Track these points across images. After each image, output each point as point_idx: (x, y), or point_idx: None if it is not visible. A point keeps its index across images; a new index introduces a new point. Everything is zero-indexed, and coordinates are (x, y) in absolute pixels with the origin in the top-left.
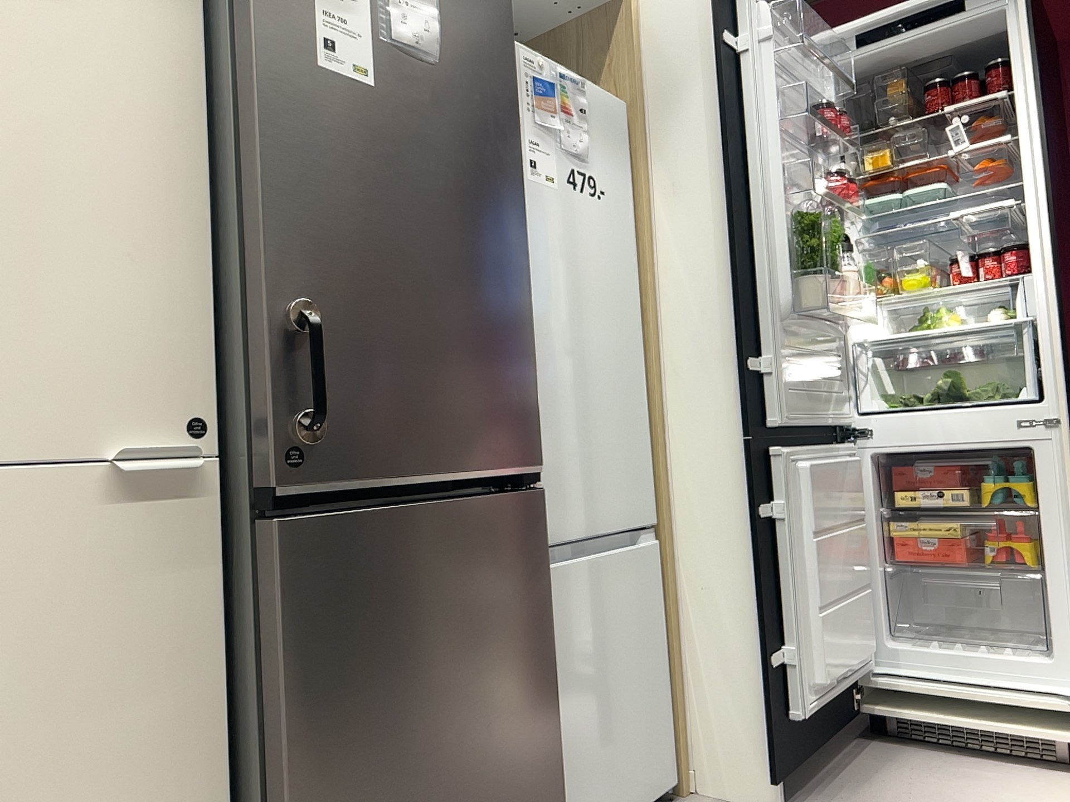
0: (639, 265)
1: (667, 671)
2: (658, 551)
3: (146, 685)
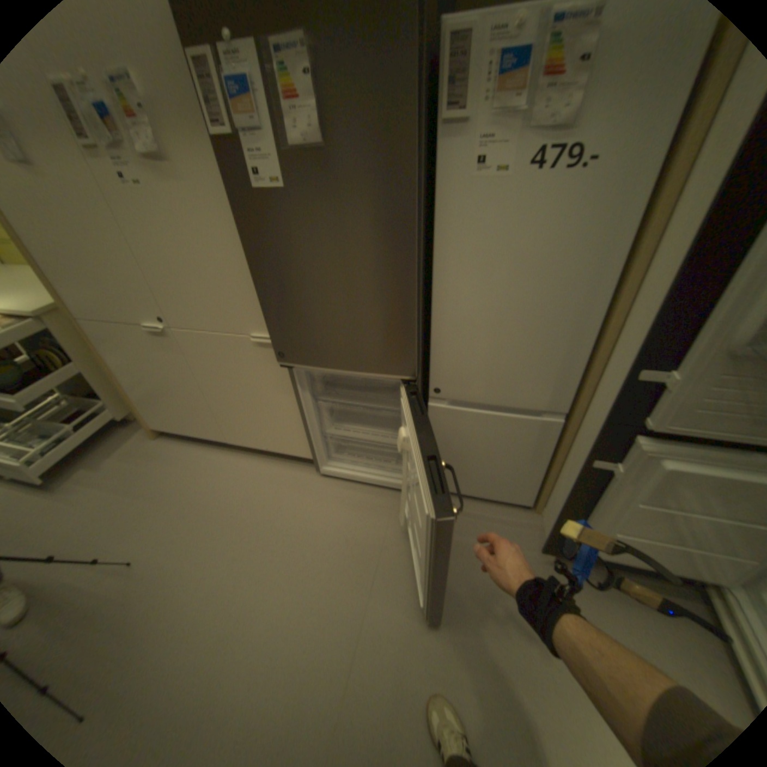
0: (647, 222)
1: (548, 470)
2: (567, 423)
3: (276, 387)
